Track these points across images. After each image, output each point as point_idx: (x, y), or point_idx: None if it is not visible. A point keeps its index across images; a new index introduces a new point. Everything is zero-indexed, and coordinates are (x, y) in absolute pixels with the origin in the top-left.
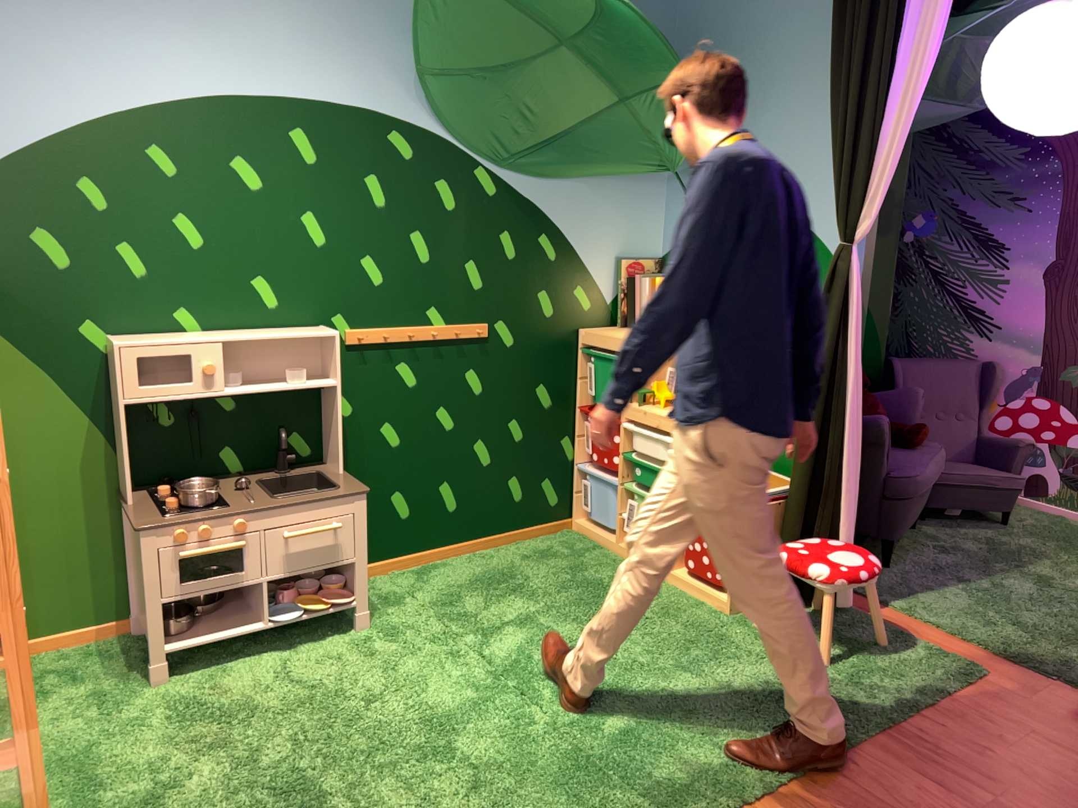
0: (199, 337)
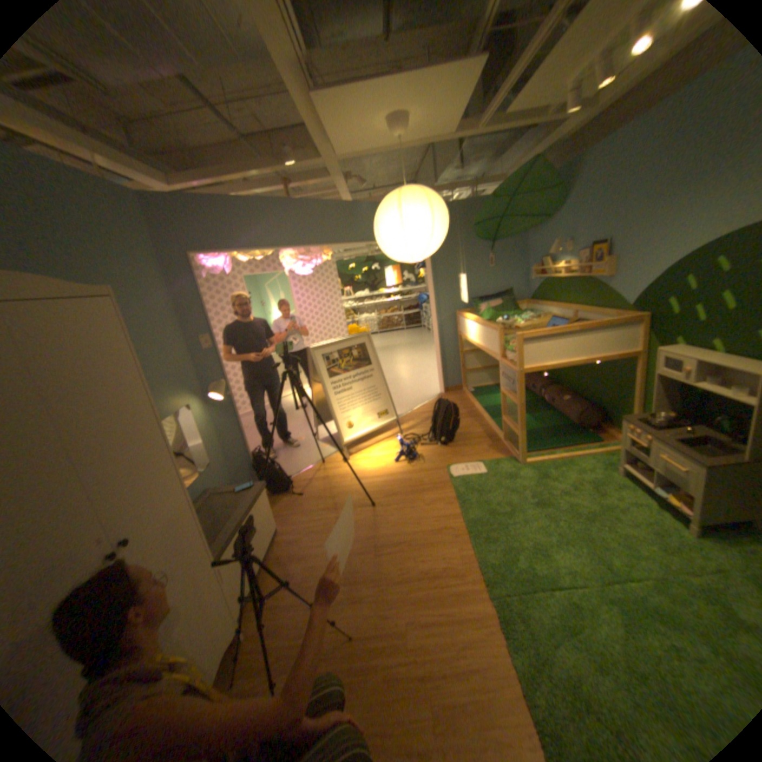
0: (697, 355)
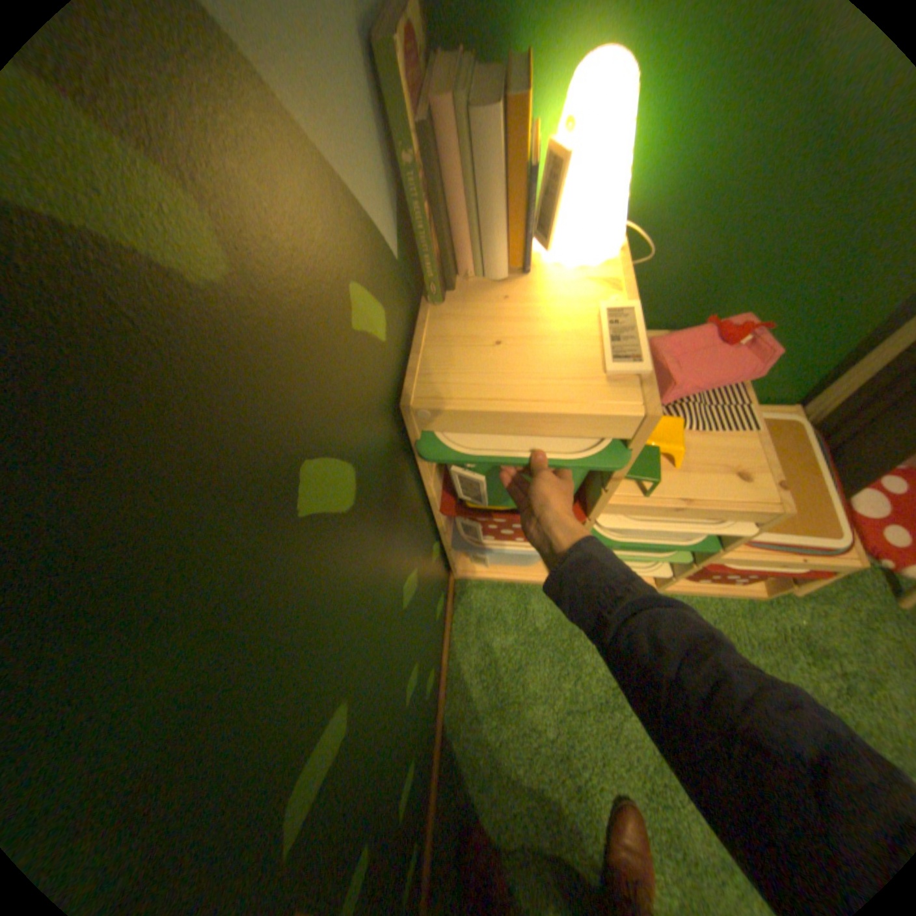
0: None
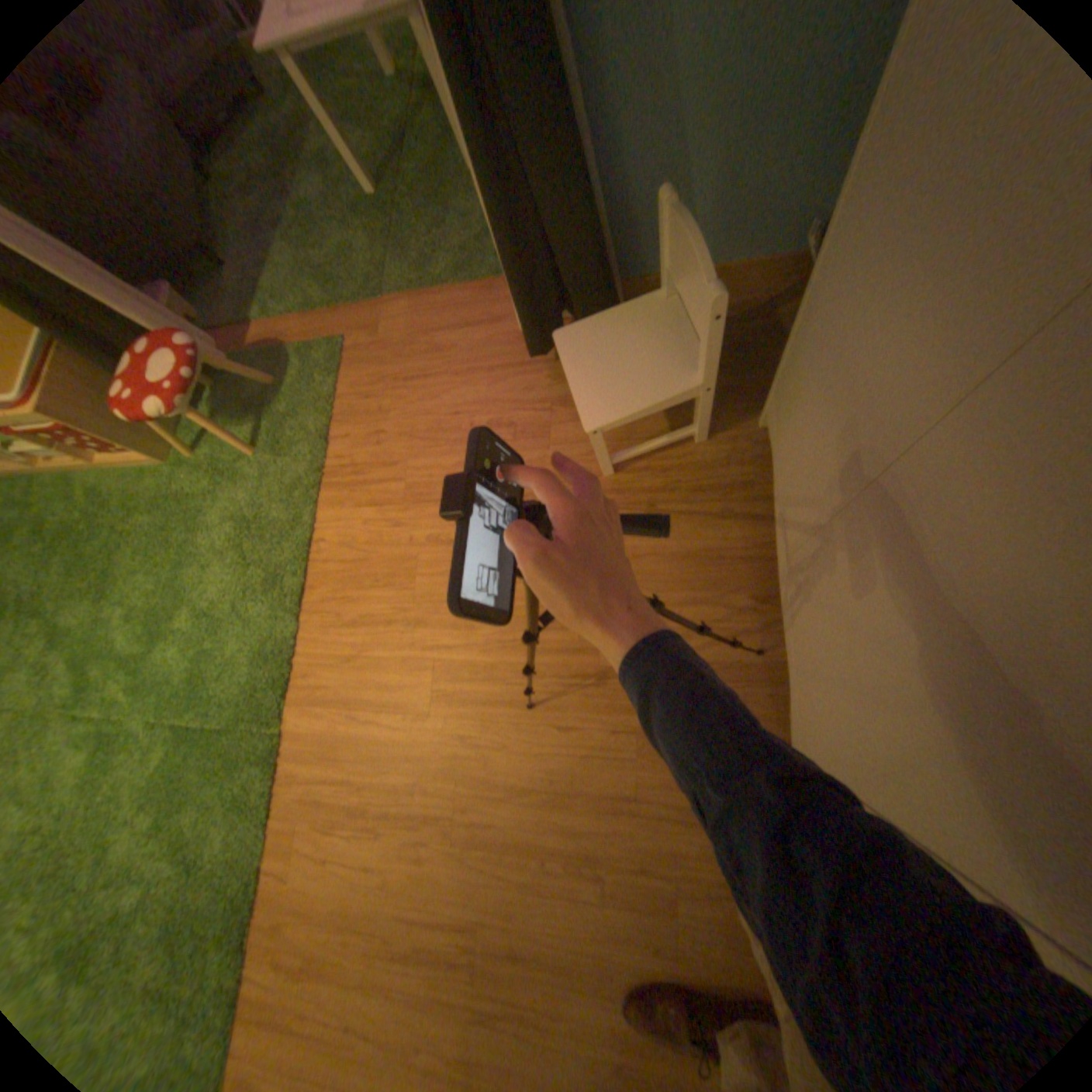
0: None
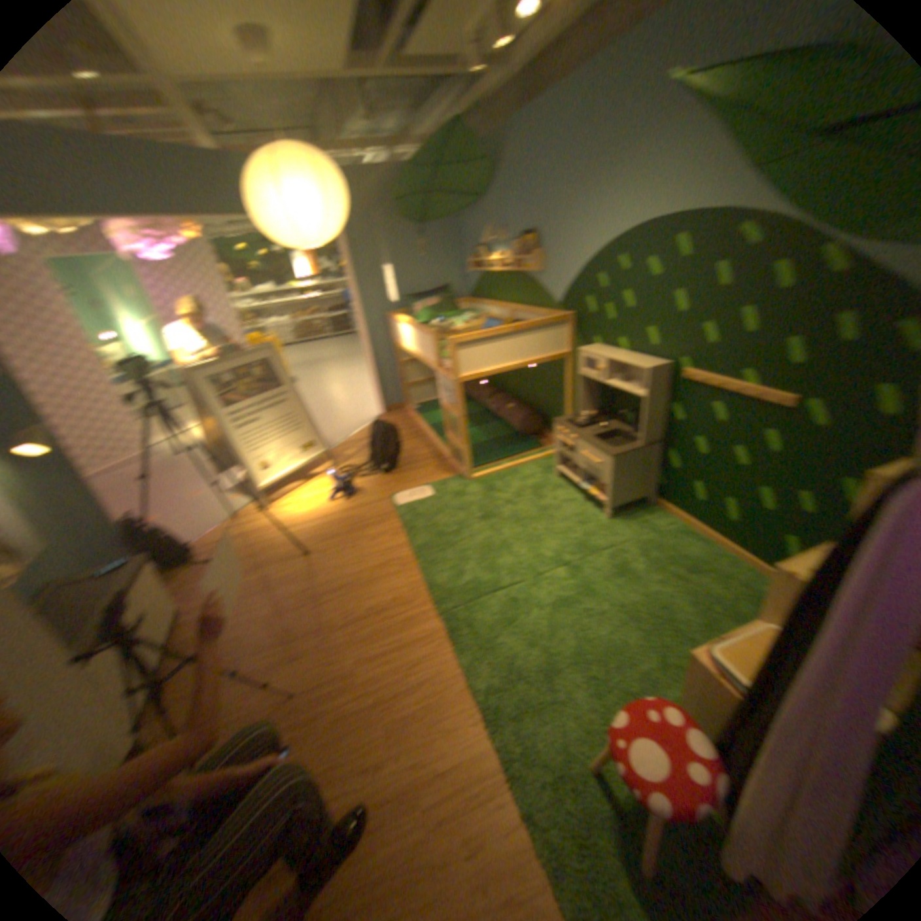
0: (608, 354)
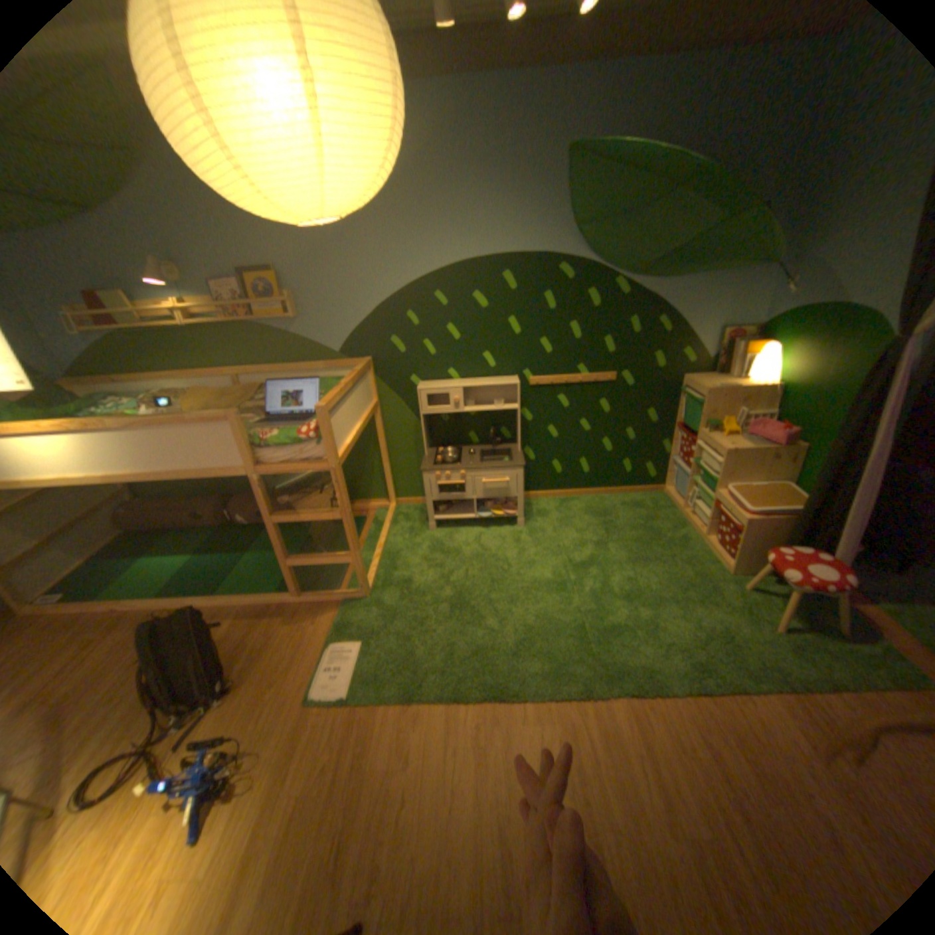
0: (453, 385)
